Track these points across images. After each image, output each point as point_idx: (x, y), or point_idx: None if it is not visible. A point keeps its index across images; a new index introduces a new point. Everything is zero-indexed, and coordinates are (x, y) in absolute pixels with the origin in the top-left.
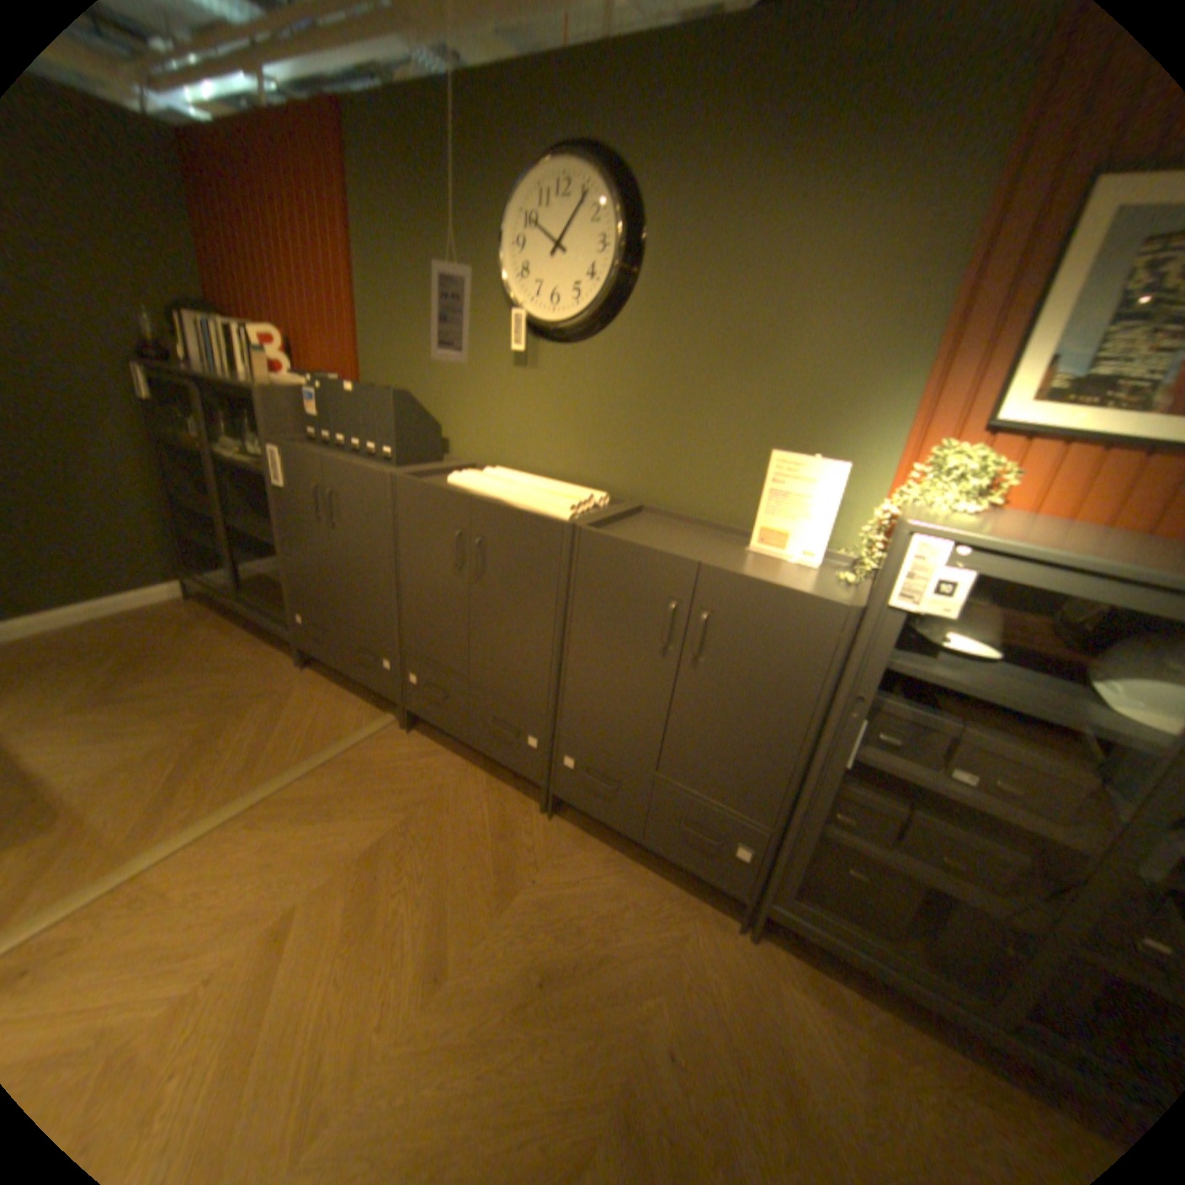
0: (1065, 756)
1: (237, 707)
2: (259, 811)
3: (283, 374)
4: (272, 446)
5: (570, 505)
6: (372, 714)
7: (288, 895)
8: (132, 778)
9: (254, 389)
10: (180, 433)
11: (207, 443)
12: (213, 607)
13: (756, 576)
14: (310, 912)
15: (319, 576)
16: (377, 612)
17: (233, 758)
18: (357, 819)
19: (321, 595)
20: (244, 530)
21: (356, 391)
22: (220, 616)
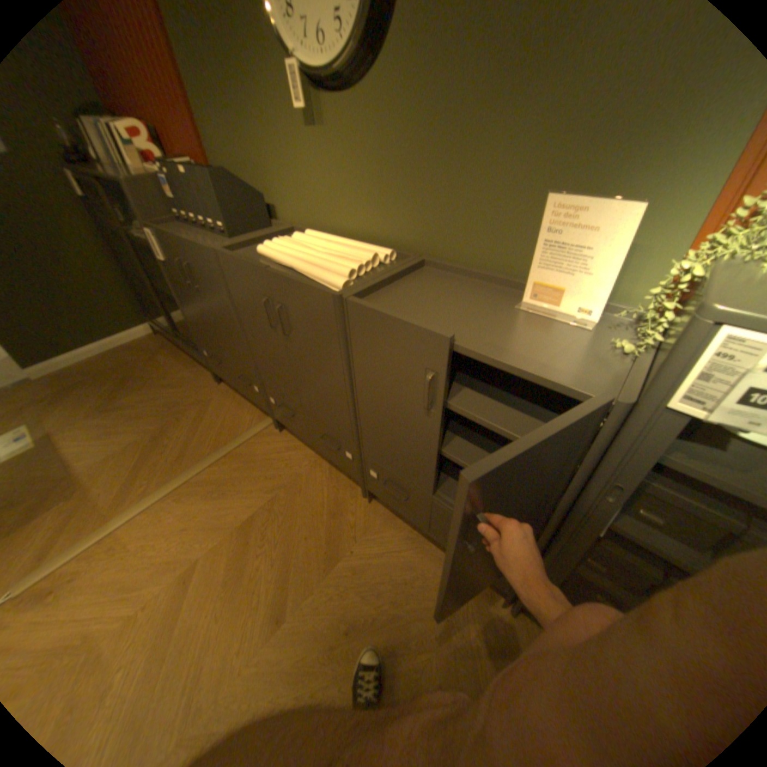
0: None
1: (179, 414)
2: (184, 490)
3: (154, 164)
4: (148, 230)
5: (349, 270)
6: (259, 418)
7: (194, 552)
8: (117, 465)
9: (126, 183)
10: (112, 221)
11: (129, 228)
12: (172, 340)
13: (508, 355)
14: (206, 565)
15: (205, 326)
16: (241, 355)
17: (173, 451)
18: (242, 498)
19: (211, 340)
20: (165, 291)
21: (188, 174)
22: (175, 346)
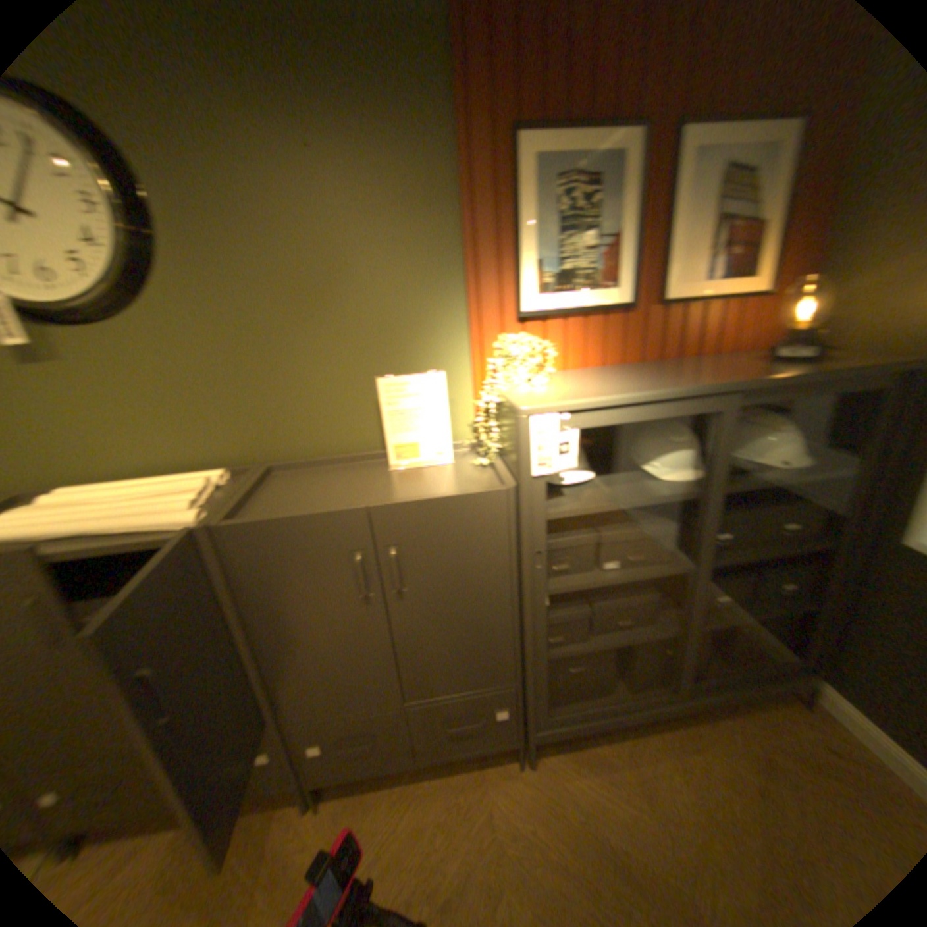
0: (652, 519)
1: None
2: None
3: None
4: None
5: (186, 501)
6: None
7: None
8: None
9: None
10: None
11: None
12: None
13: (422, 495)
14: None
15: None
16: None
17: None
18: None
19: None
20: None
21: None
22: None
